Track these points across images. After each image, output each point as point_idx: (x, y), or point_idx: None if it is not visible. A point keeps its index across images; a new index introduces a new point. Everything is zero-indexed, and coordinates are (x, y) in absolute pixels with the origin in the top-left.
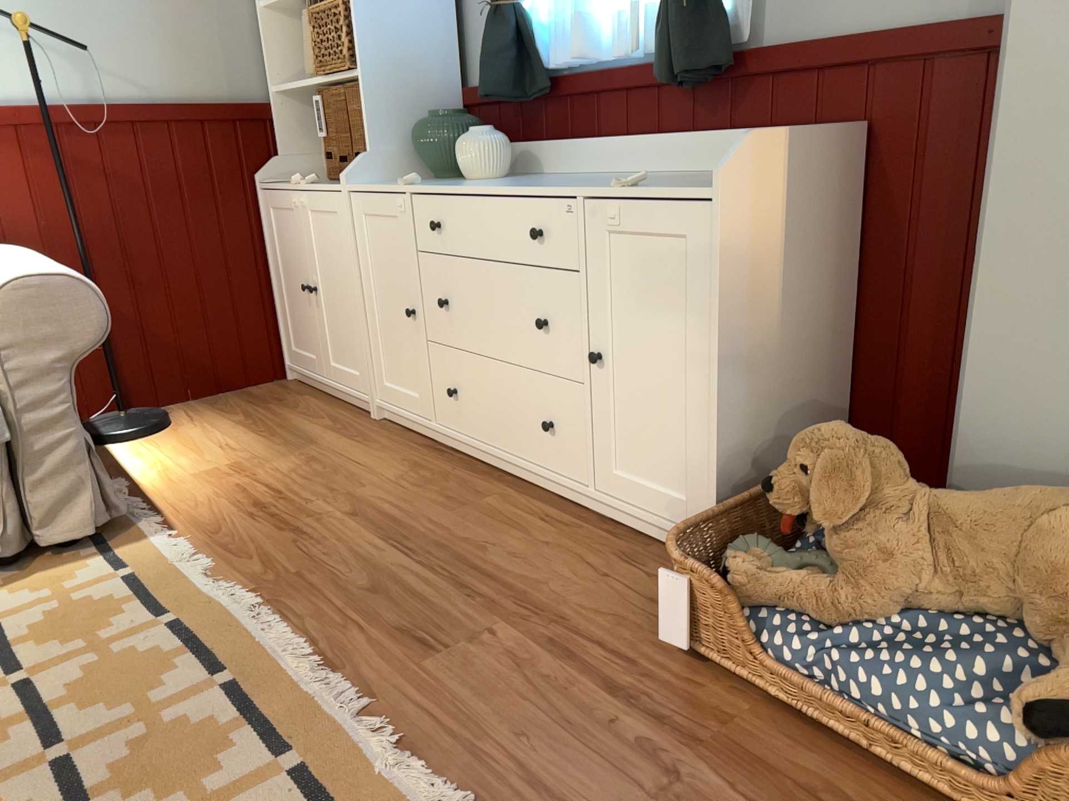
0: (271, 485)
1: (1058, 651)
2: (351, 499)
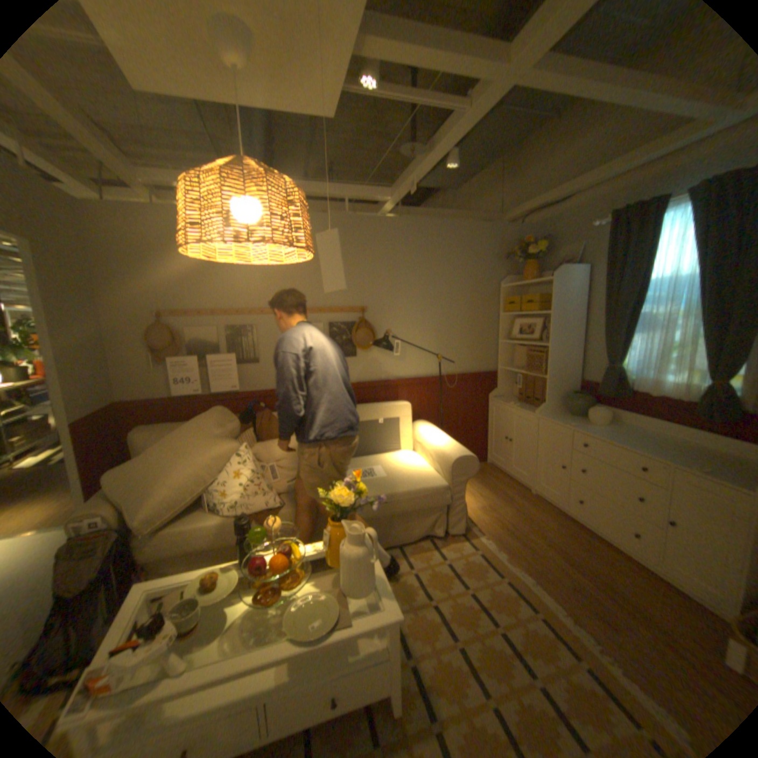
0: (508, 521)
1: None
2: (543, 538)
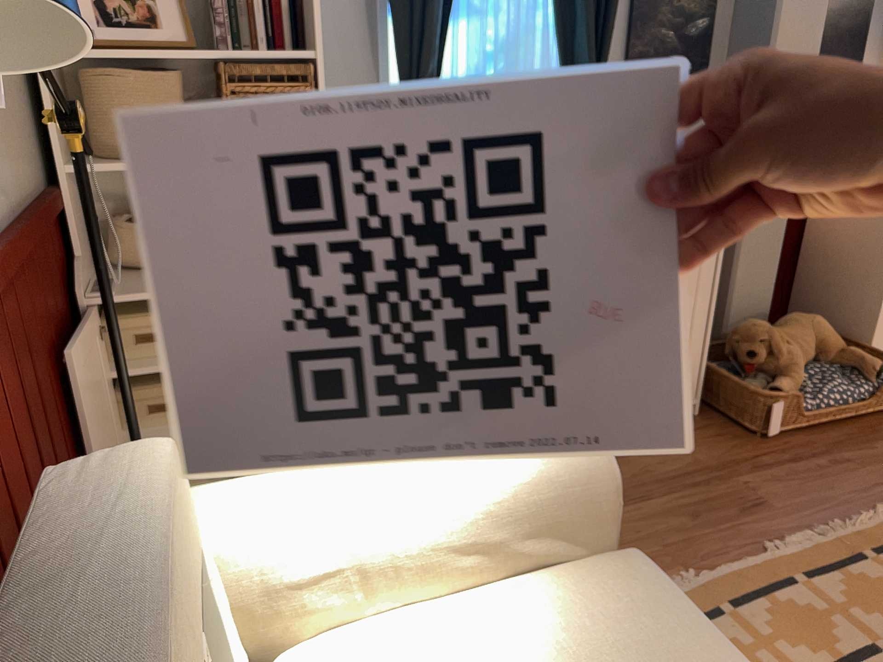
0: None
1: (837, 361)
2: None
